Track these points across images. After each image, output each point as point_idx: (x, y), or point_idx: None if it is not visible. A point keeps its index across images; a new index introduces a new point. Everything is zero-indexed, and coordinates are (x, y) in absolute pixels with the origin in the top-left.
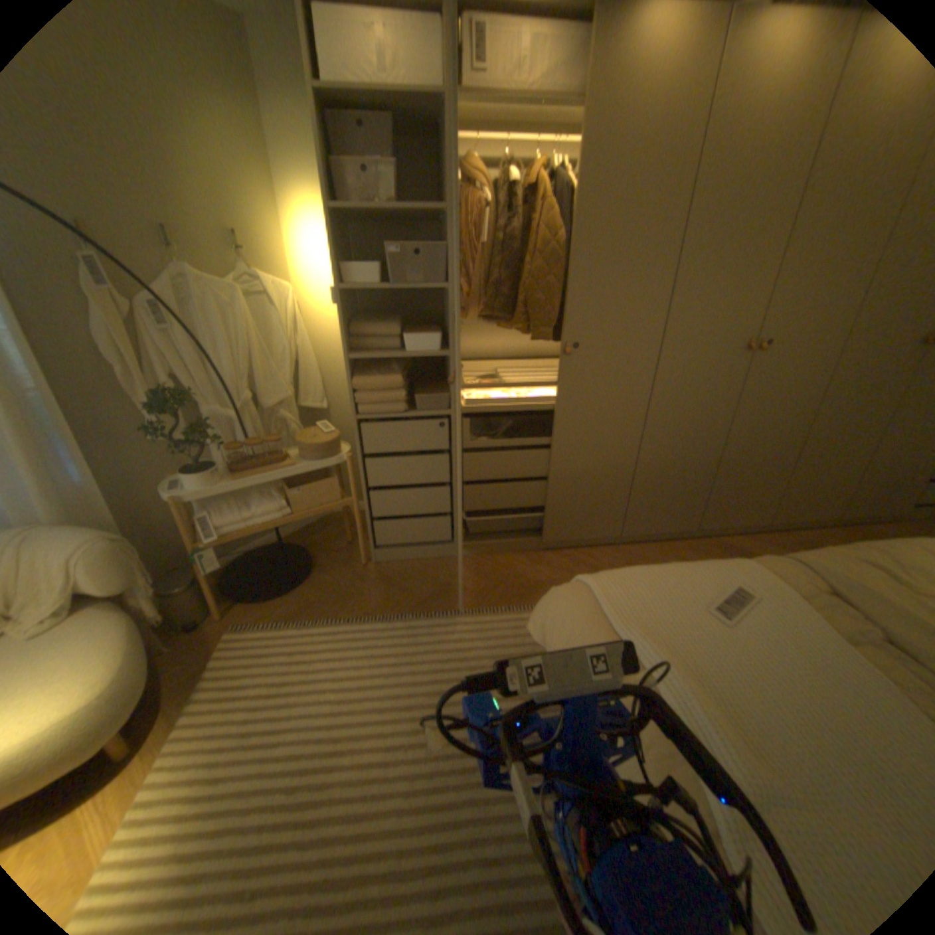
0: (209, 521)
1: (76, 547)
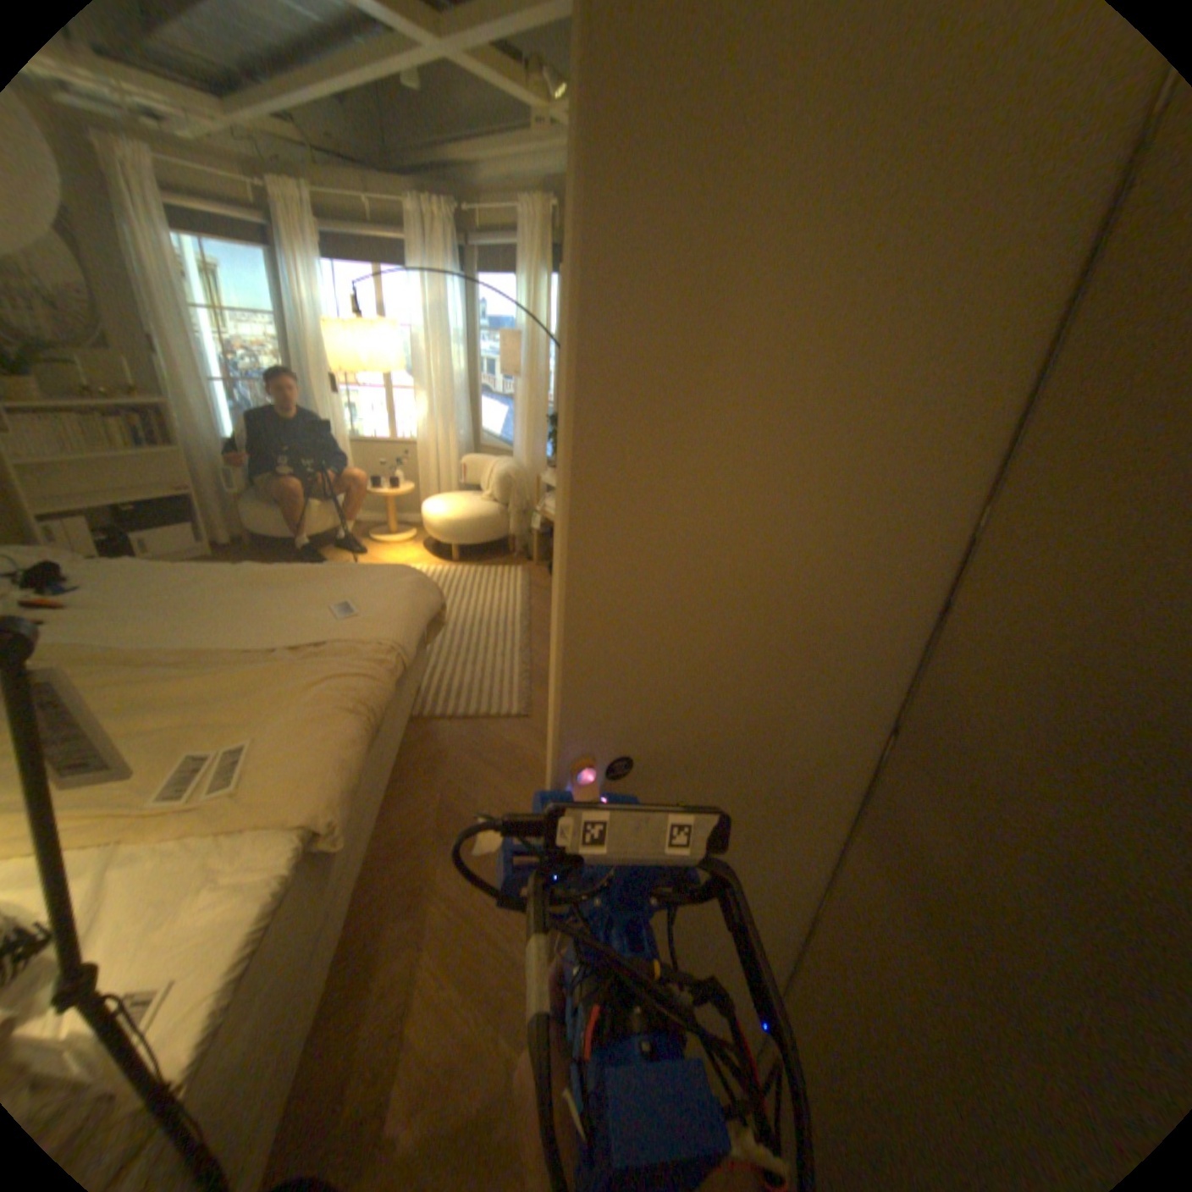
0: (545, 501)
1: (499, 472)
